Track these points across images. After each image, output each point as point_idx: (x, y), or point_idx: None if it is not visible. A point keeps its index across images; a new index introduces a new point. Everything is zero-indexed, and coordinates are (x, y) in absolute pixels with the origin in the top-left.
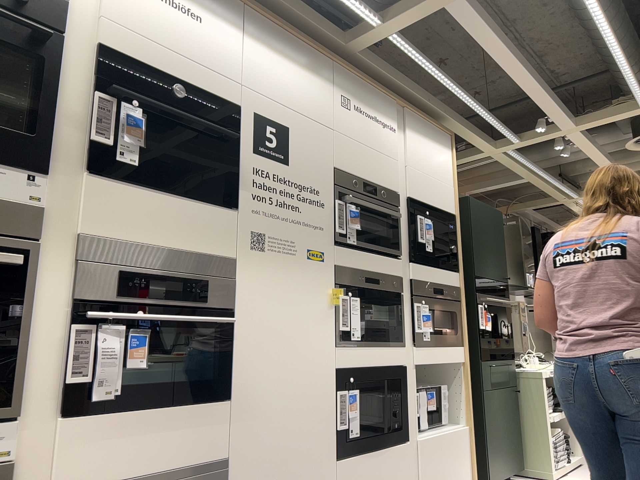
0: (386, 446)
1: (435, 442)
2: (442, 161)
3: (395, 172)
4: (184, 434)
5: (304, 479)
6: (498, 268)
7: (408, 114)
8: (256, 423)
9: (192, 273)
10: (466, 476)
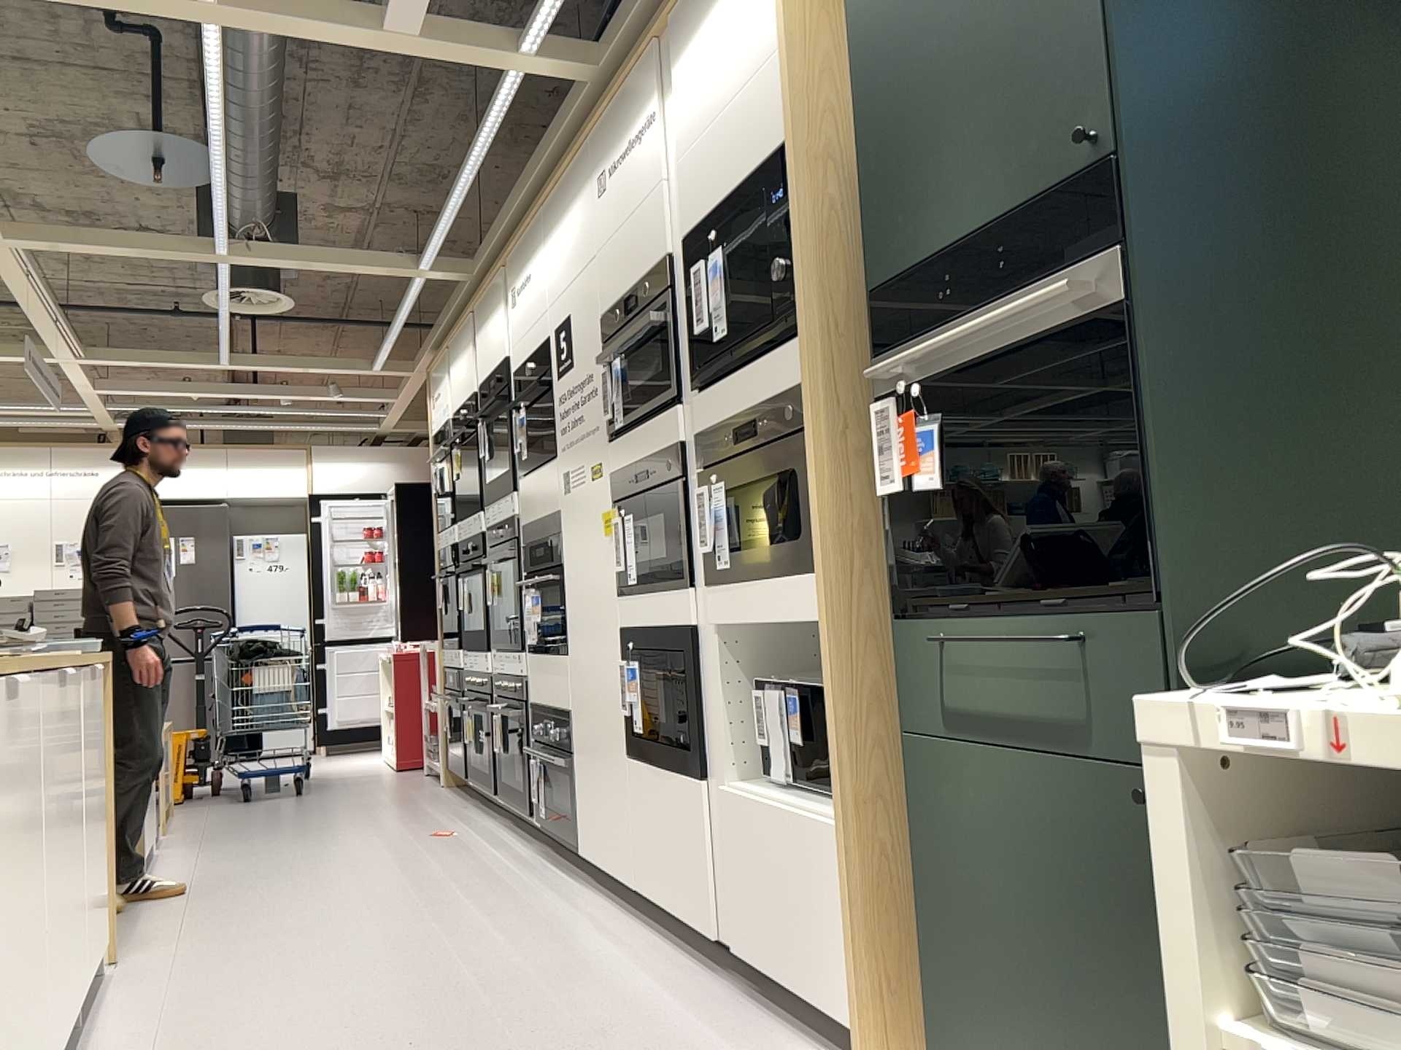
0: (674, 771)
1: (752, 814)
2: (751, 3)
3: (660, 214)
4: (554, 681)
5: (607, 764)
6: (1036, 130)
7: (675, 19)
8: (578, 684)
9: (546, 536)
10: (839, 968)
